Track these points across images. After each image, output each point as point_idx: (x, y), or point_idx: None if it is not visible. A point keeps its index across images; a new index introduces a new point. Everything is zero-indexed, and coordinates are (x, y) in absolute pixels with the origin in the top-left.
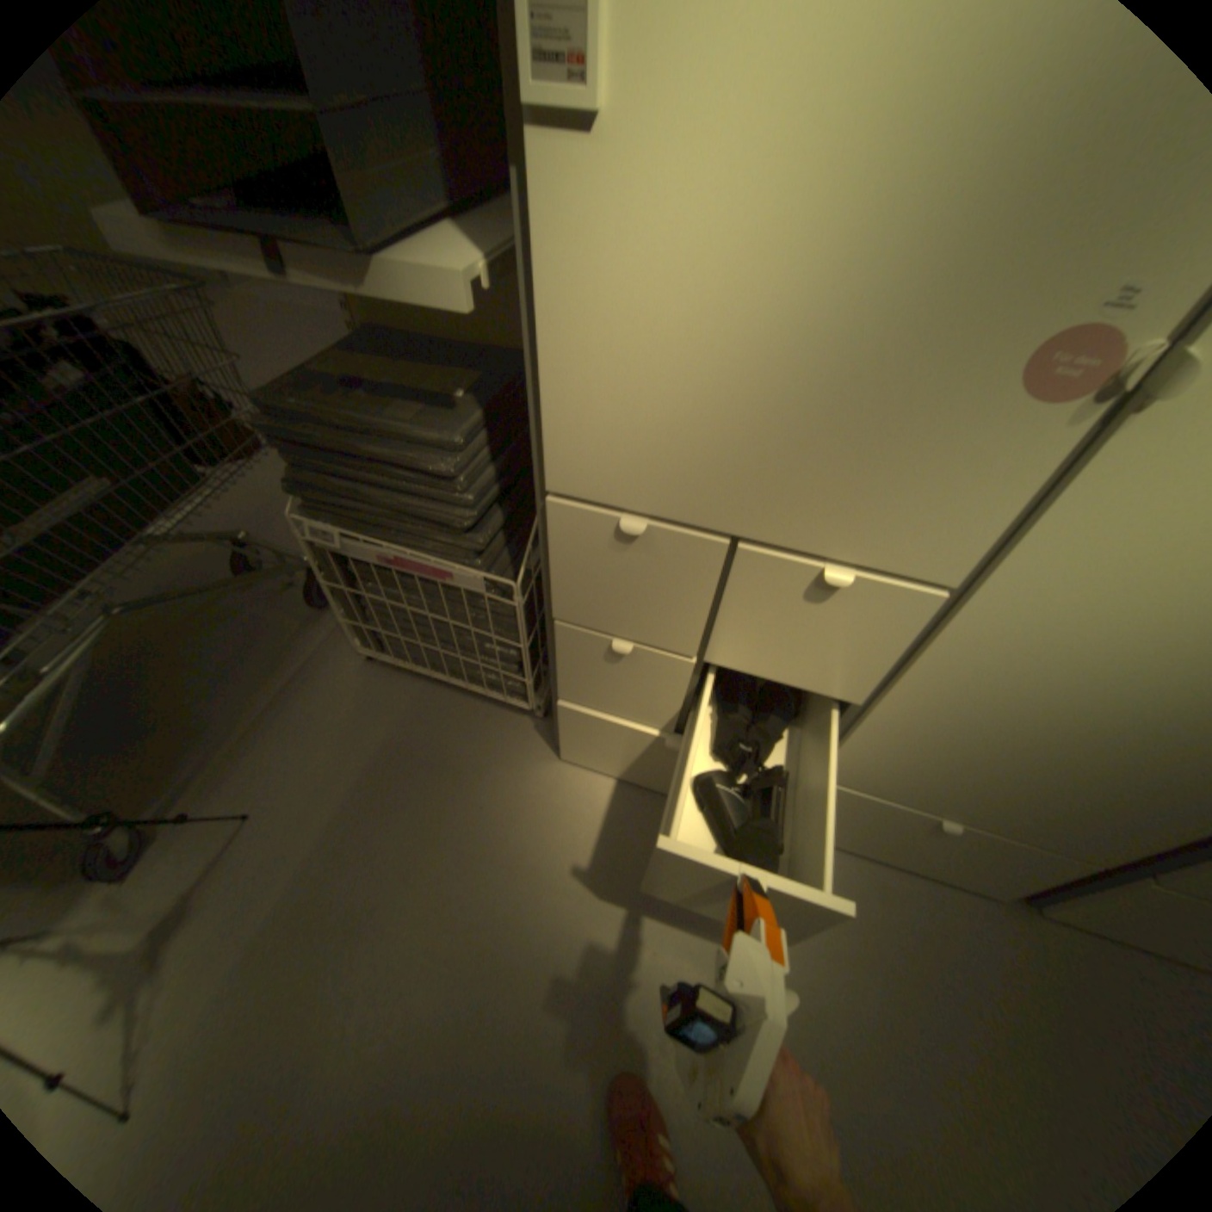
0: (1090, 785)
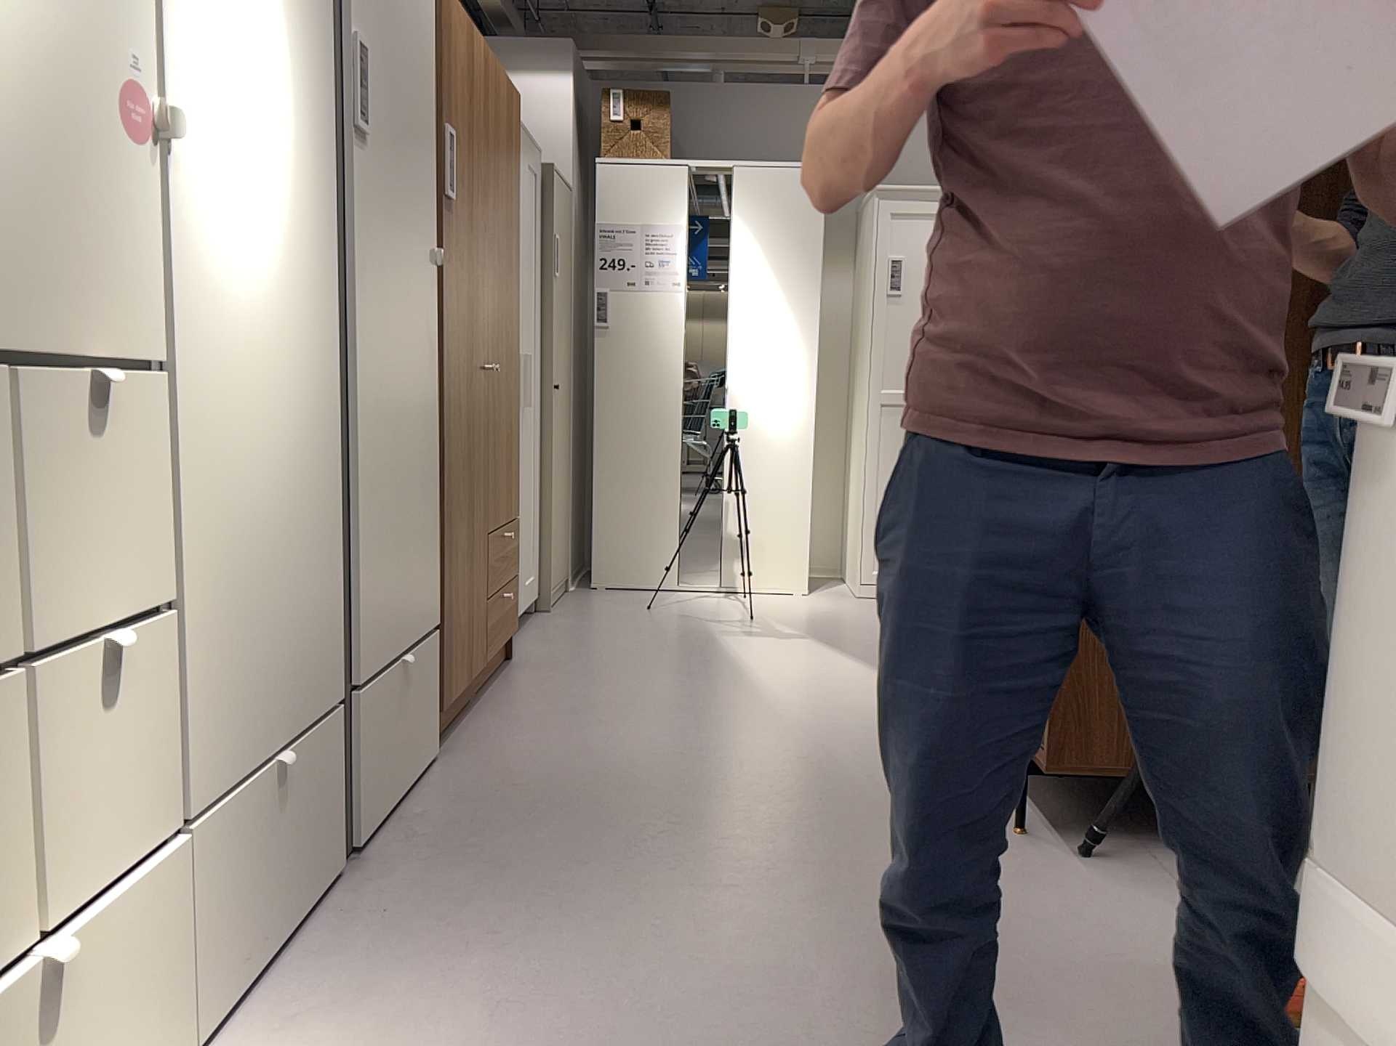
0: (290, 583)
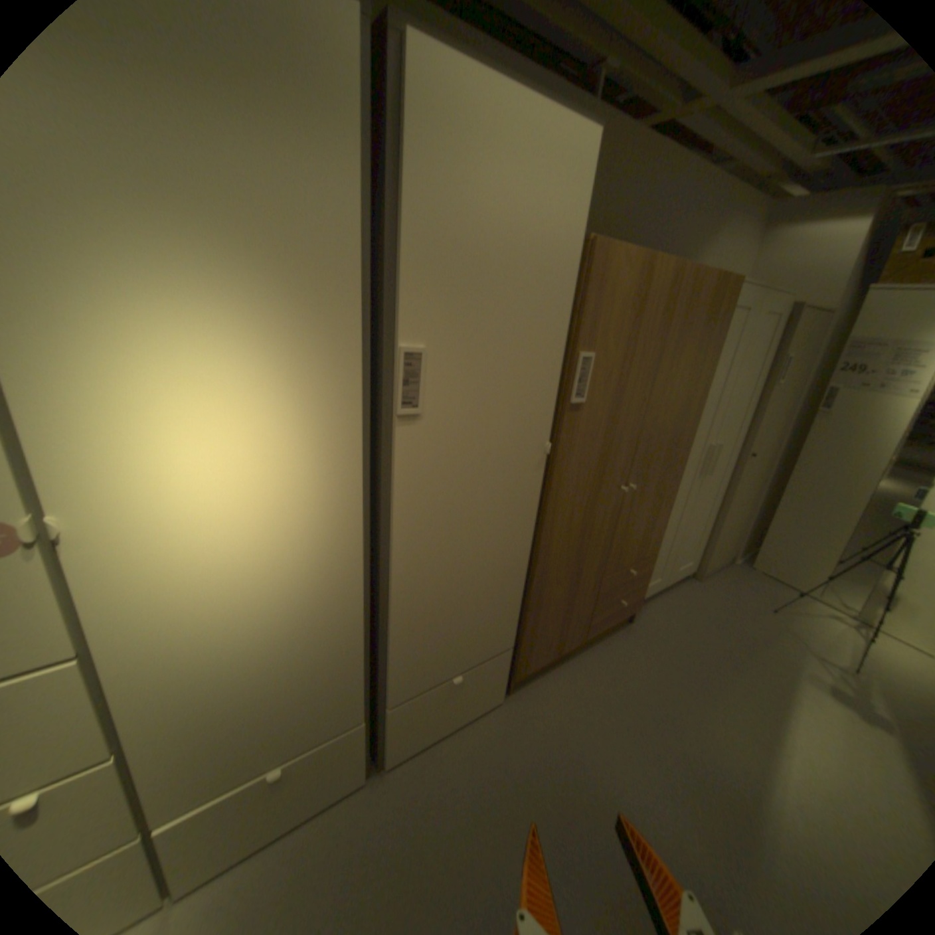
0: (291, 694)
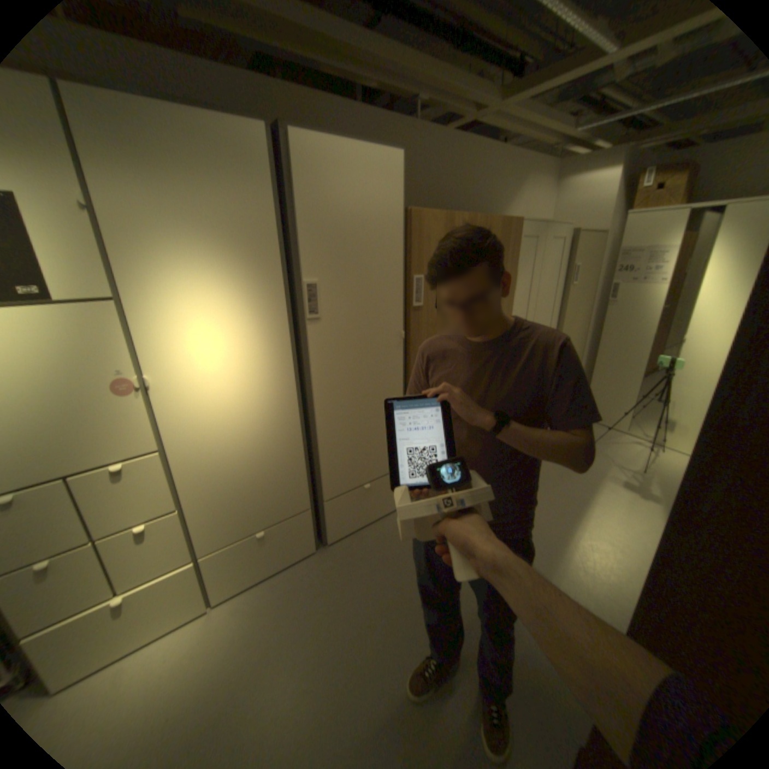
0: (266, 484)
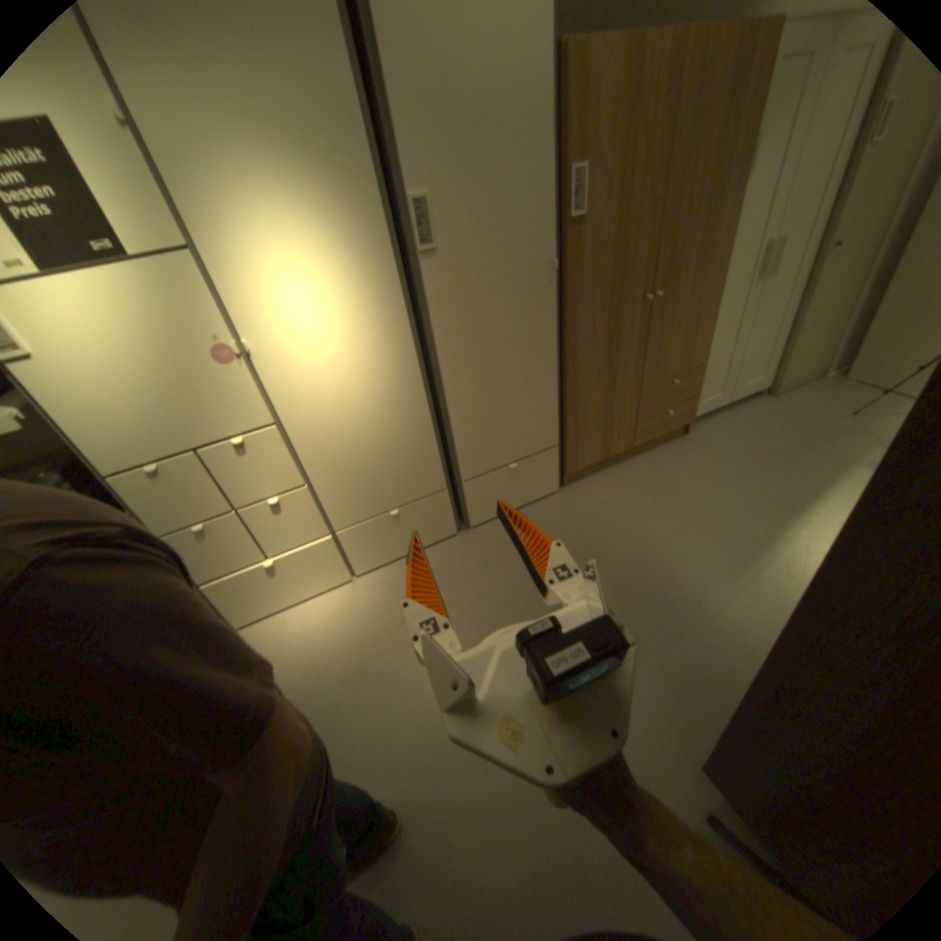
0: (394, 461)
